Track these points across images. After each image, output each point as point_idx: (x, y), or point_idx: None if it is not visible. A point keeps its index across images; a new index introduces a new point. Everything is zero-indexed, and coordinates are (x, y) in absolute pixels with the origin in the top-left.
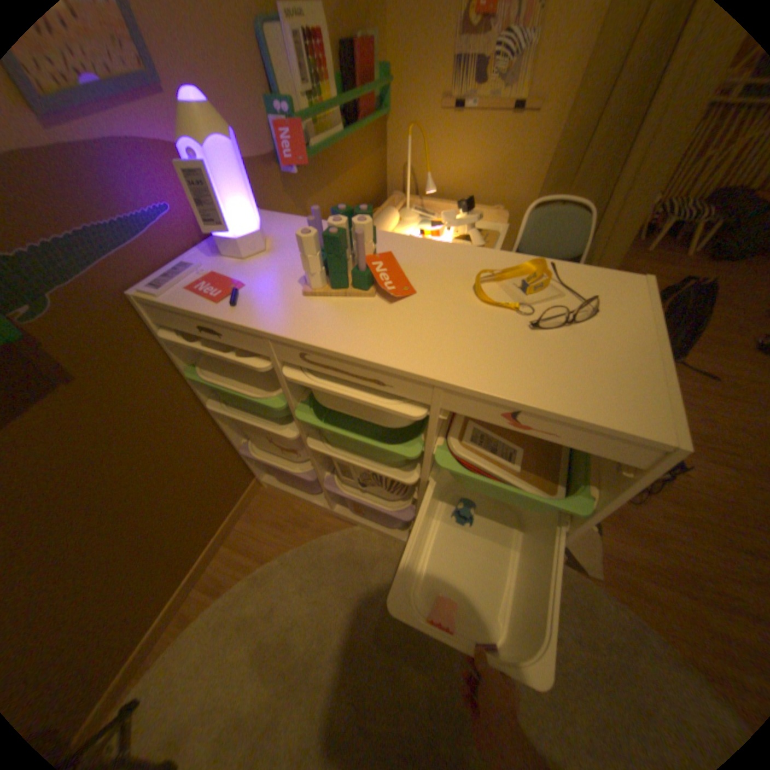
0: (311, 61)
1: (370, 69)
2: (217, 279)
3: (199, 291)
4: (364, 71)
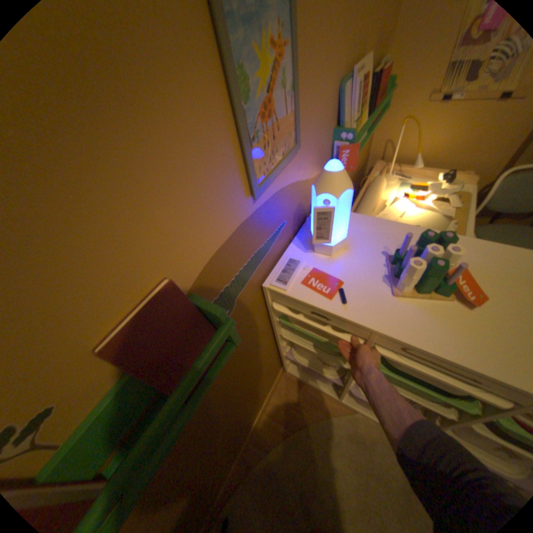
0: (362, 95)
1: (386, 84)
2: (321, 275)
3: (312, 286)
4: (384, 87)
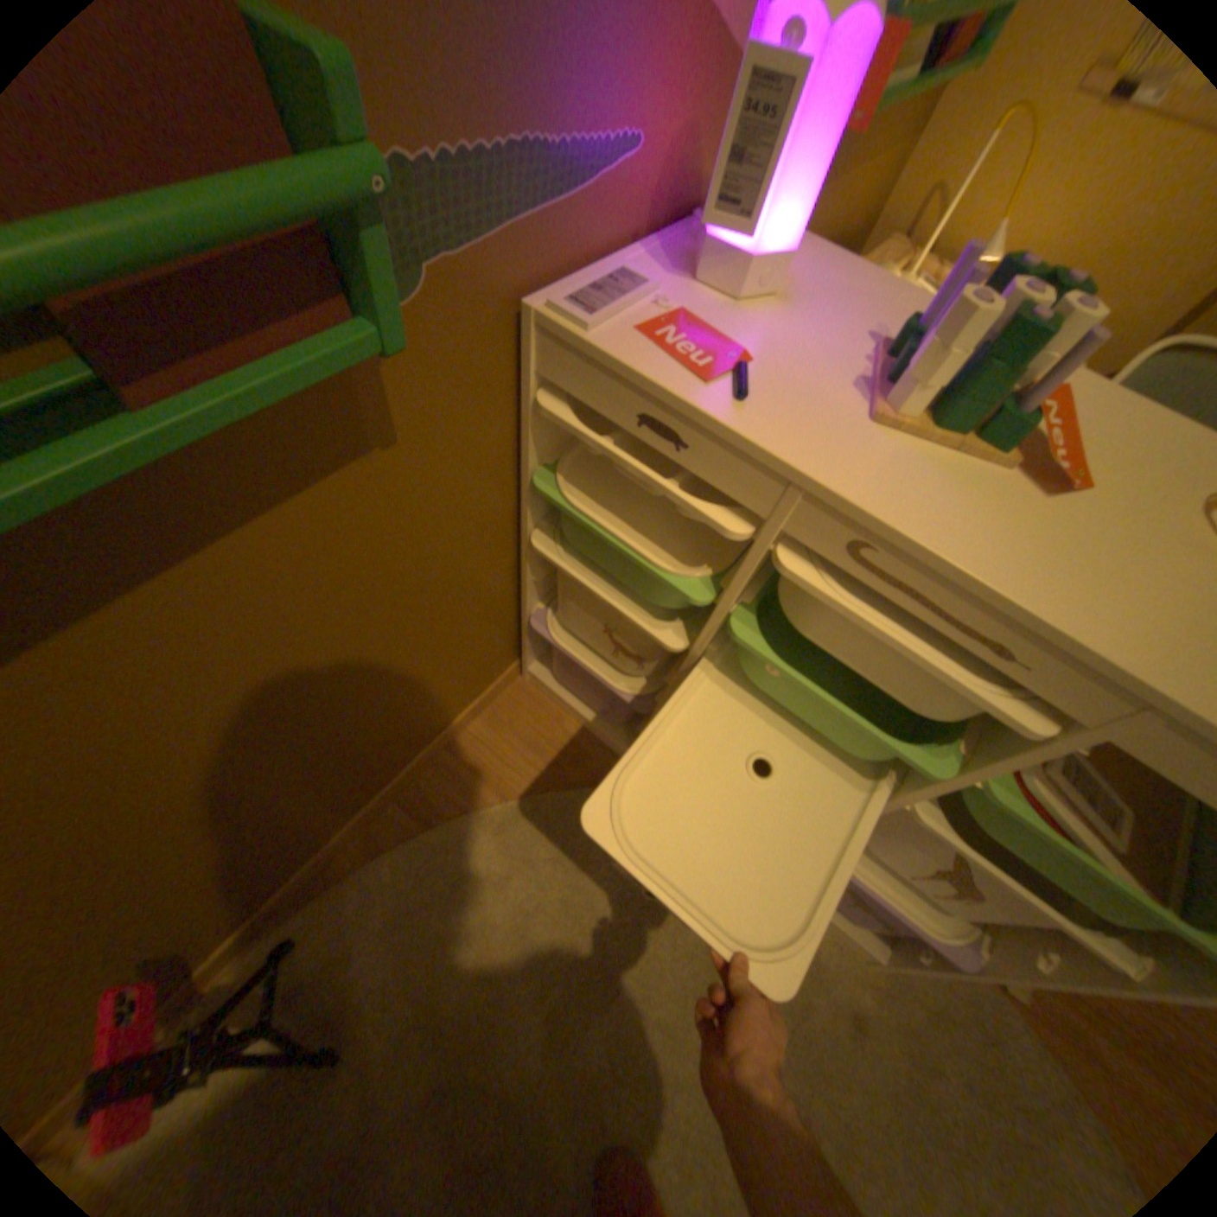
0: None
1: None
2: (697, 328)
3: (666, 344)
4: None
